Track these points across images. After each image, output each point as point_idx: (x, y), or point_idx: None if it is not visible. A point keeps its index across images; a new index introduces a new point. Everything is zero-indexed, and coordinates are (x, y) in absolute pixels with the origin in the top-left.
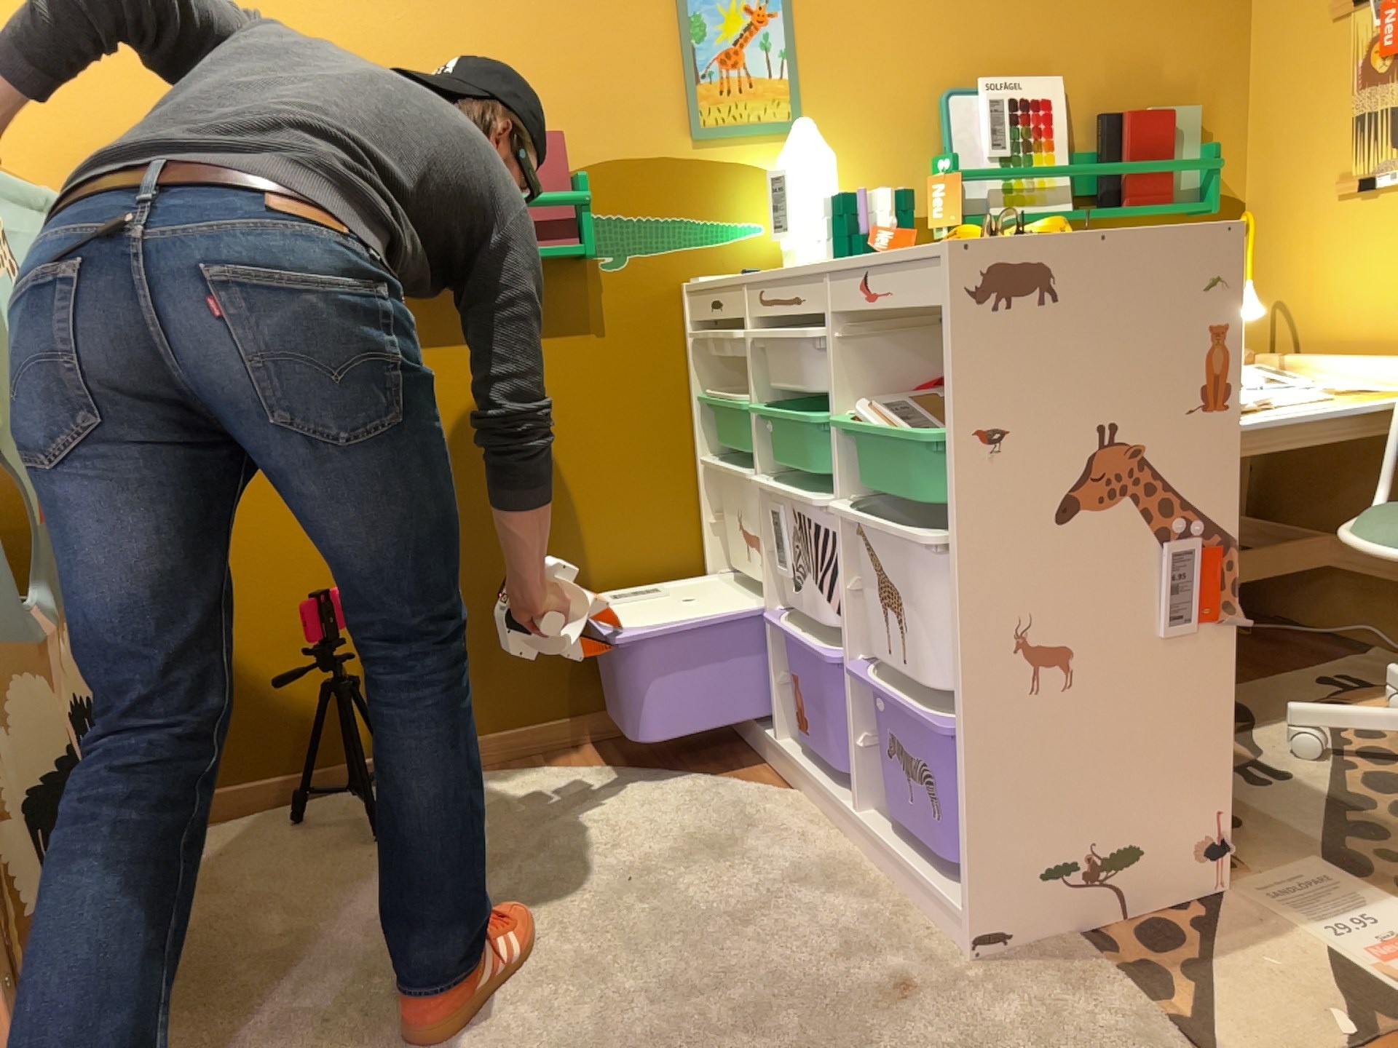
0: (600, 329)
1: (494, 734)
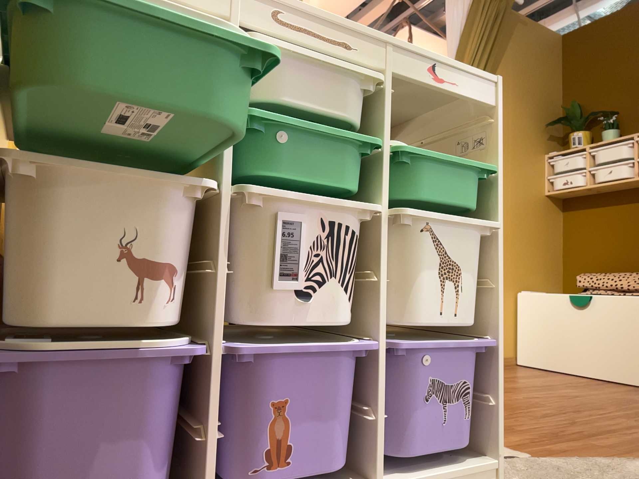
0: None
1: None
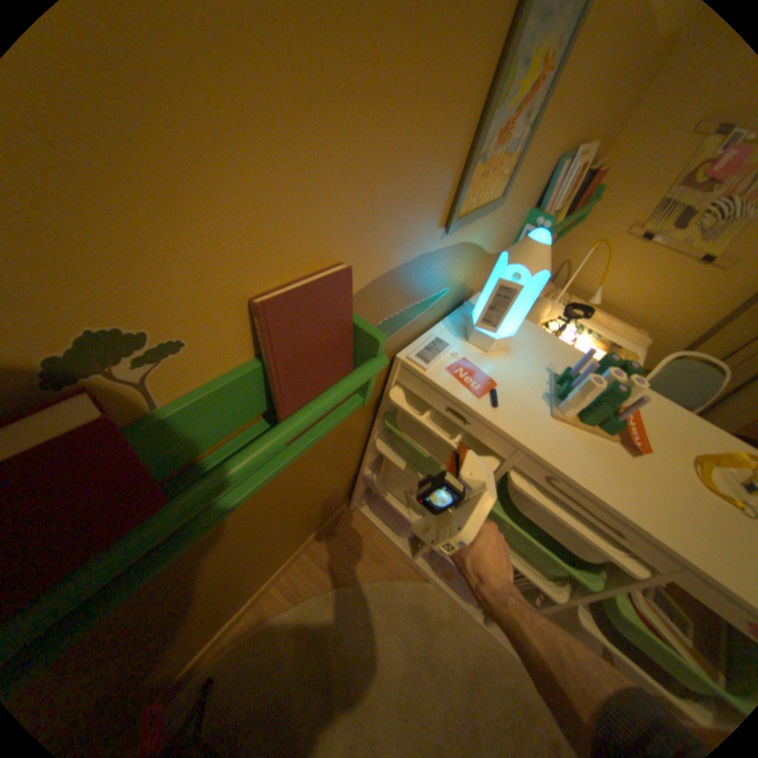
0: None
1: (250, 602)
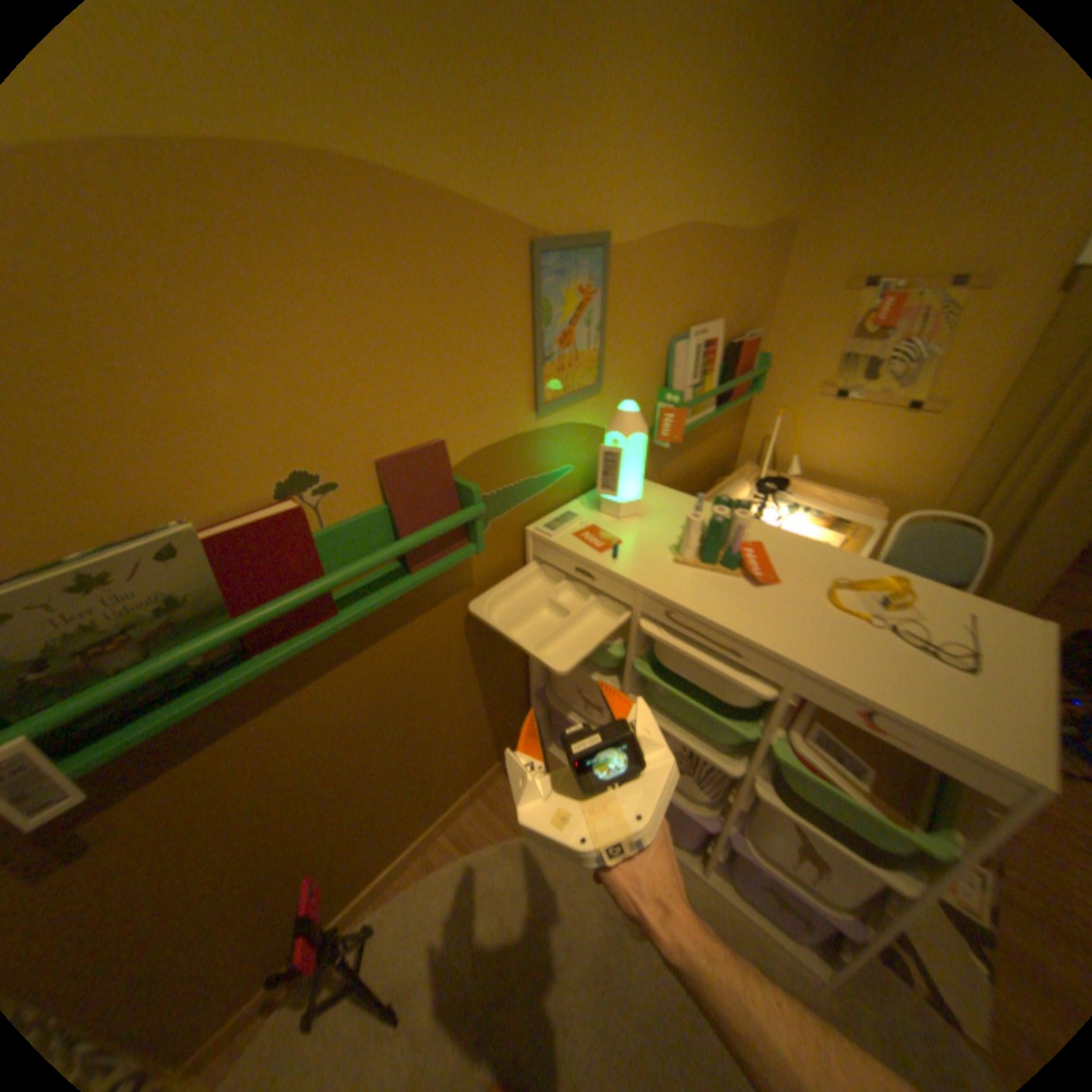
0: (472, 583)
1: (415, 845)
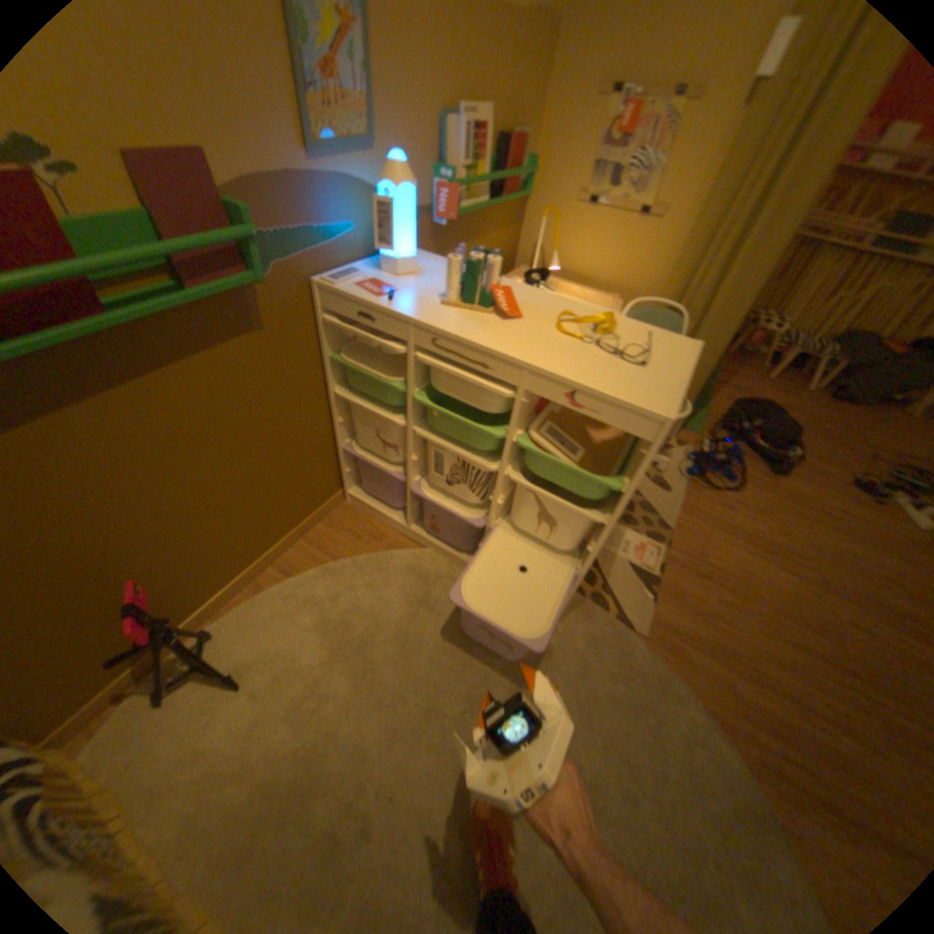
0: (262, 327)
1: (243, 574)
